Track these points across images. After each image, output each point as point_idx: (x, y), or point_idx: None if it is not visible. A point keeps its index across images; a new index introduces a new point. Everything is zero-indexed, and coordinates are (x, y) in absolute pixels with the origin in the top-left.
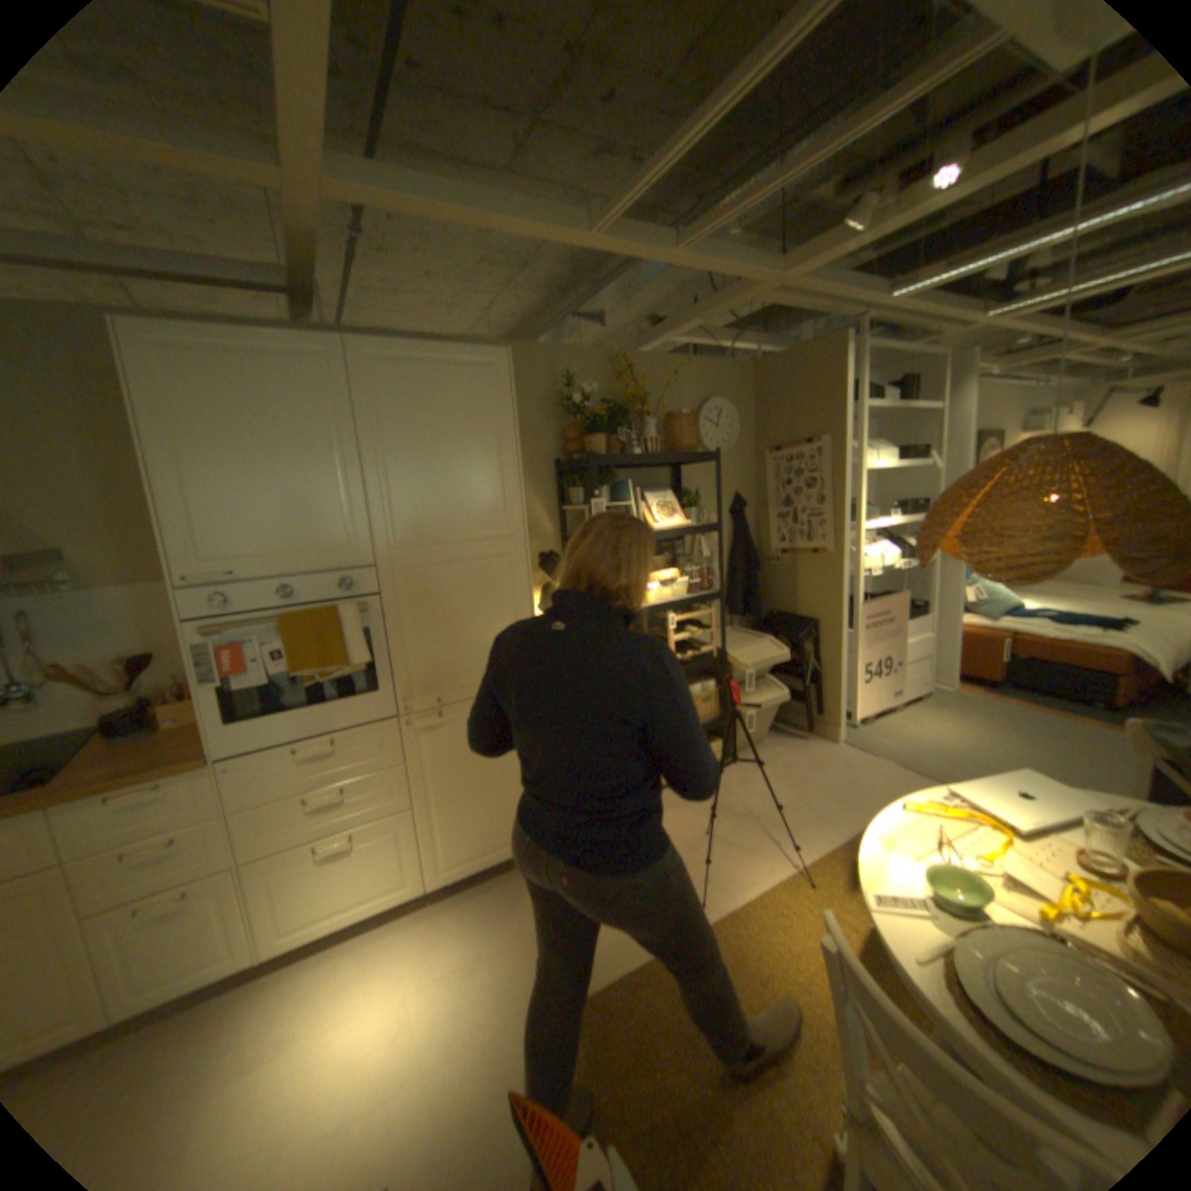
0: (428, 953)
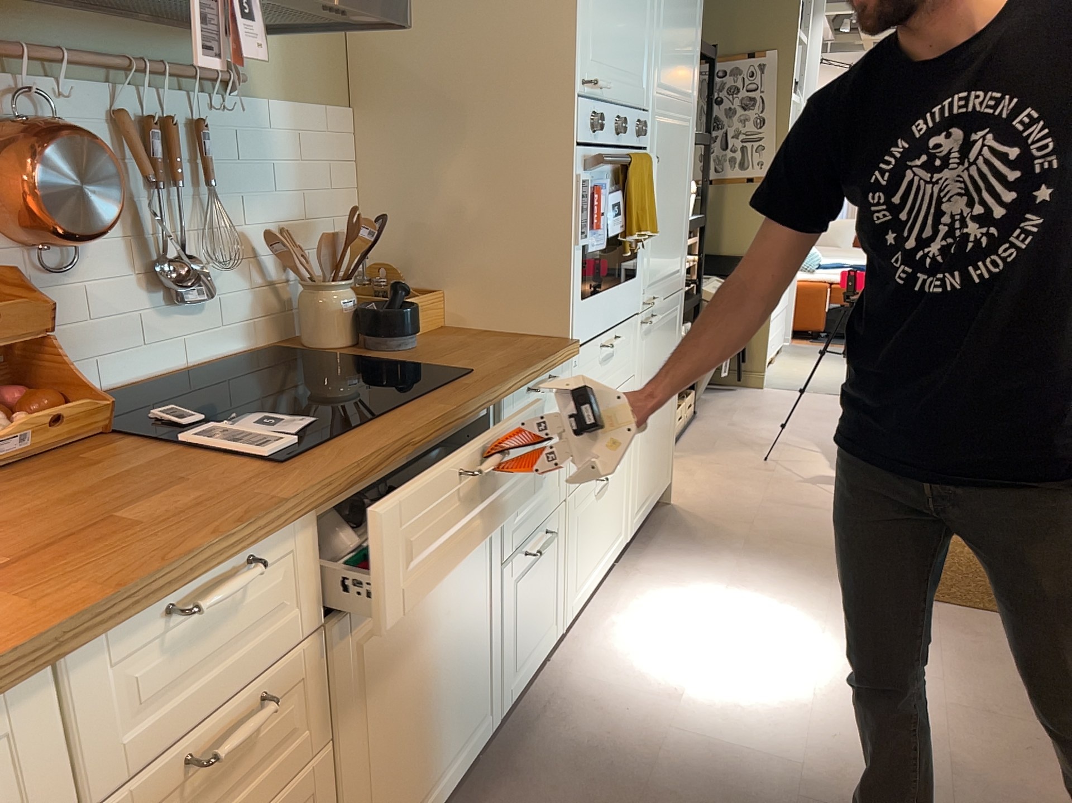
0: (680, 584)
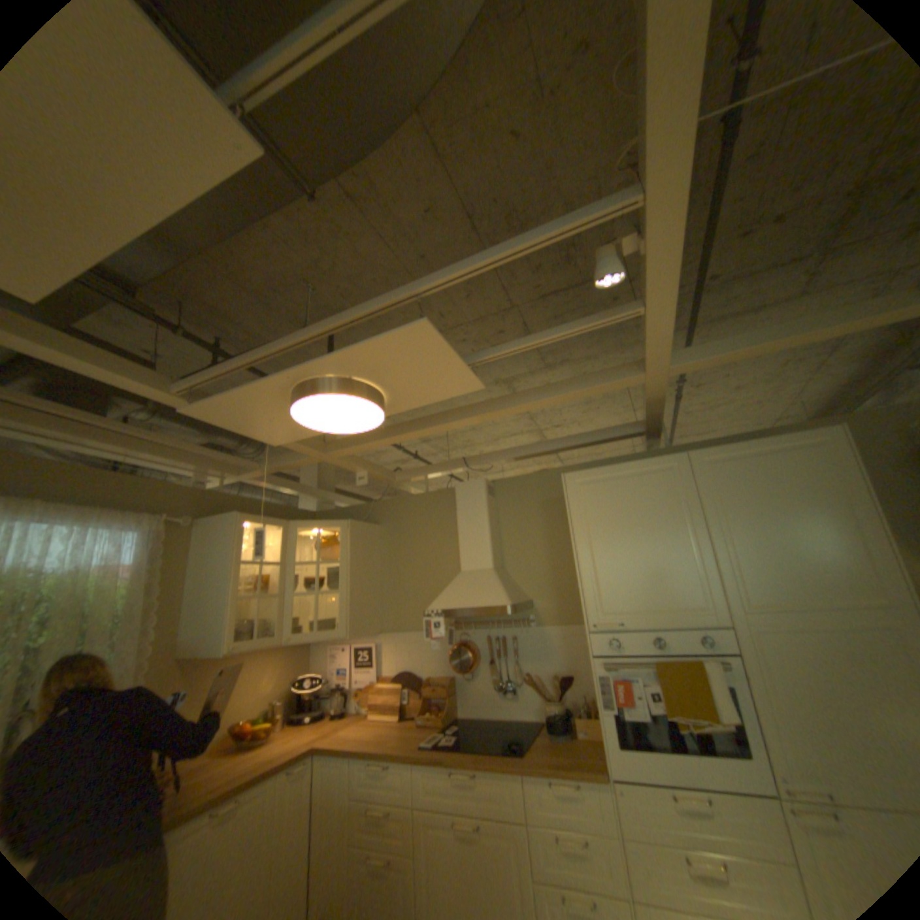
0: None
